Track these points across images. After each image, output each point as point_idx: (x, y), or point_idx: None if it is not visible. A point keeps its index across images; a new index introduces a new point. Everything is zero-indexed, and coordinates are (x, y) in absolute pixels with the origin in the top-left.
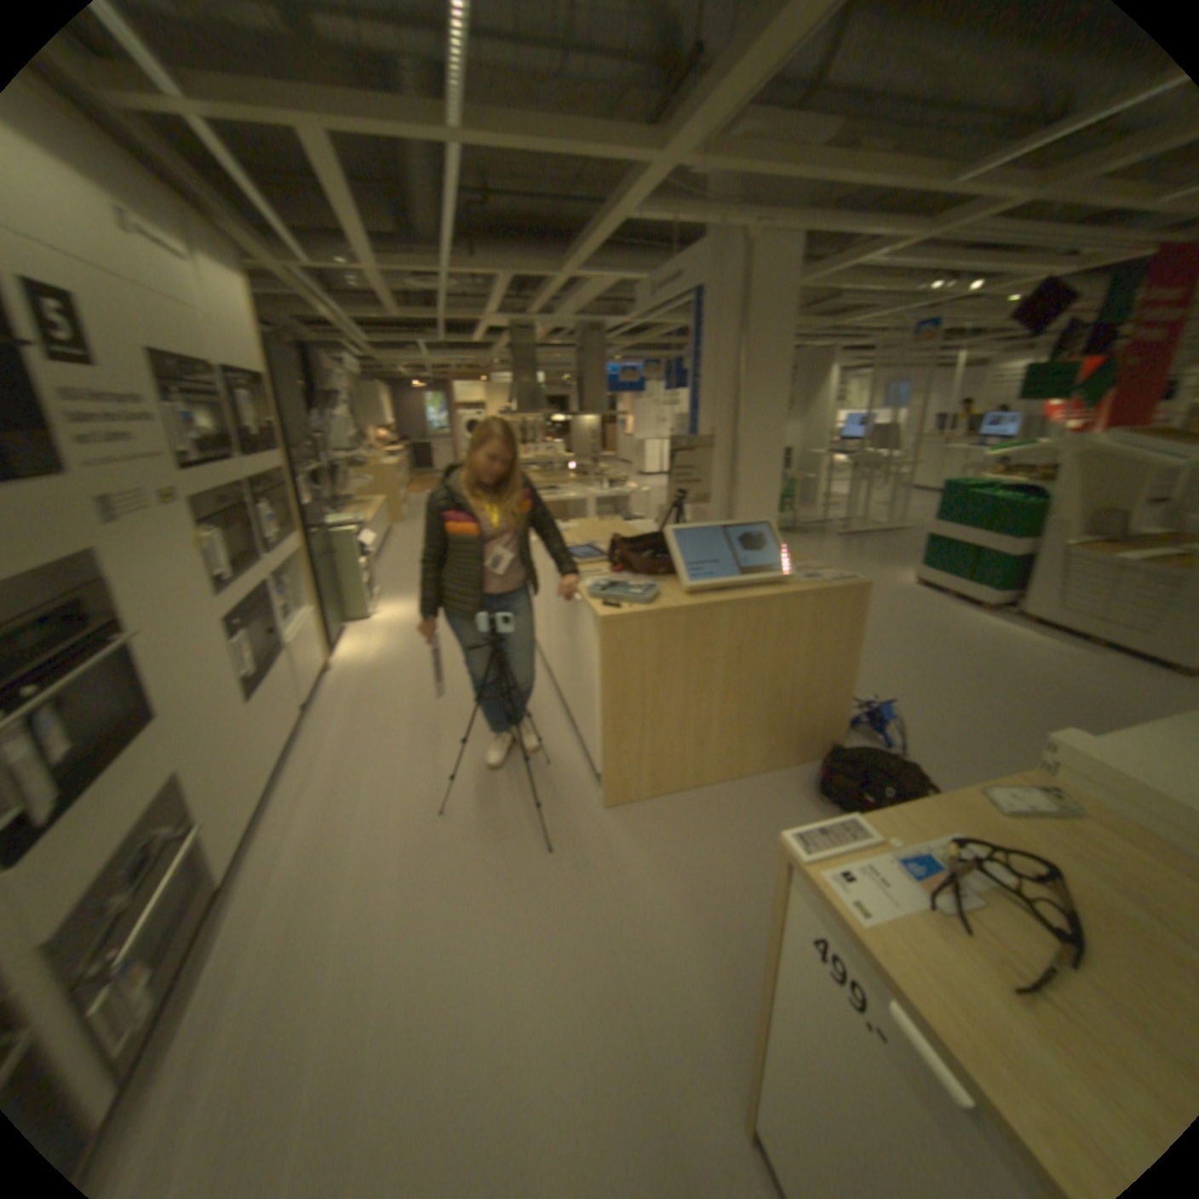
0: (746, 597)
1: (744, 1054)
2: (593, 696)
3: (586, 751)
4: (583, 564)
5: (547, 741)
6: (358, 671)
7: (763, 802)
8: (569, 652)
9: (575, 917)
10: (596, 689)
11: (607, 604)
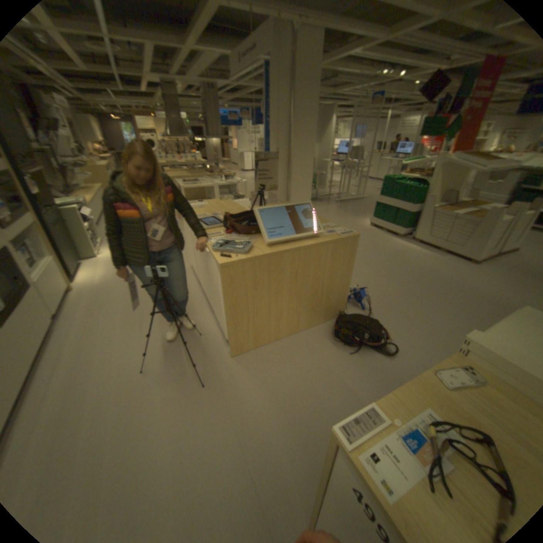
0: (298, 245)
1: (305, 484)
2: (220, 303)
3: (219, 327)
4: (210, 227)
5: (199, 321)
6: (89, 290)
7: (308, 343)
8: (206, 276)
9: (217, 422)
10: (221, 300)
11: (223, 254)
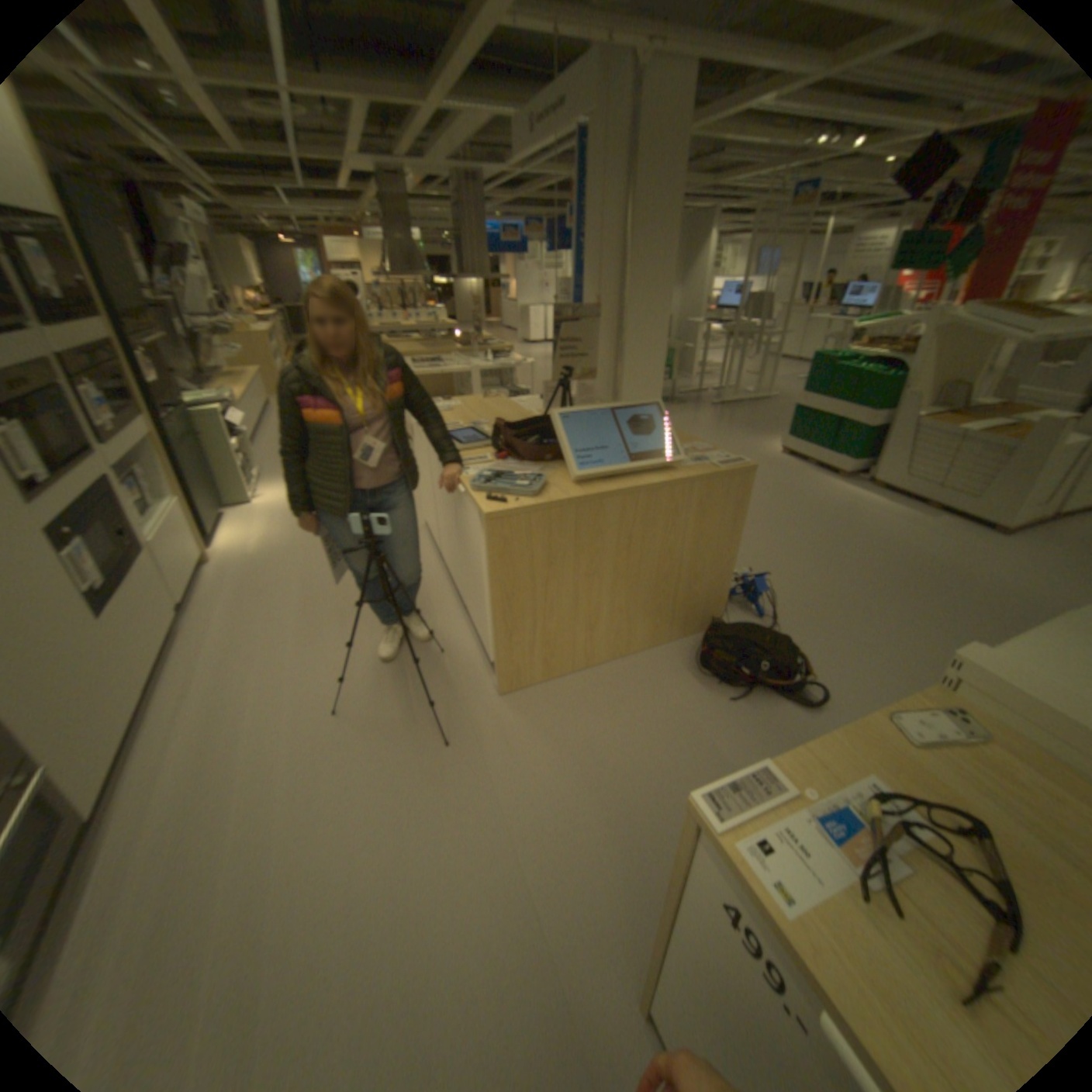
0: (634, 484)
1: (636, 931)
2: (481, 590)
3: (478, 638)
4: (466, 448)
5: (439, 627)
6: (238, 562)
7: (648, 677)
8: (456, 542)
9: (473, 810)
10: (485, 584)
11: (491, 497)
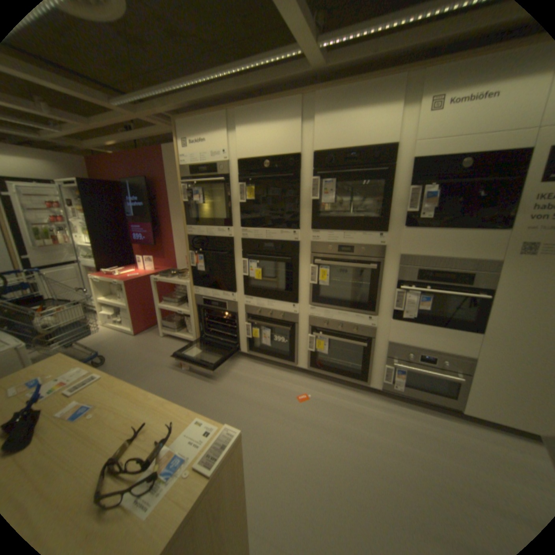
0: None
1: None
2: None
3: None
4: None
5: None
6: None
7: None
8: None
9: None
10: None
11: None
